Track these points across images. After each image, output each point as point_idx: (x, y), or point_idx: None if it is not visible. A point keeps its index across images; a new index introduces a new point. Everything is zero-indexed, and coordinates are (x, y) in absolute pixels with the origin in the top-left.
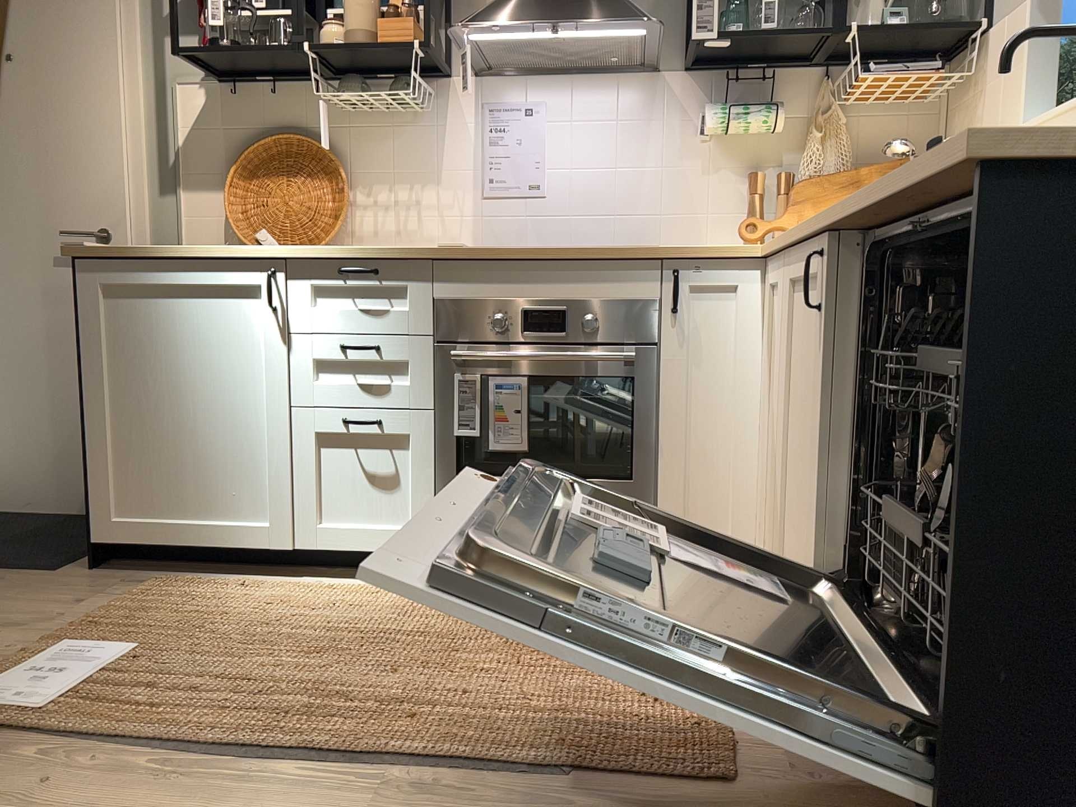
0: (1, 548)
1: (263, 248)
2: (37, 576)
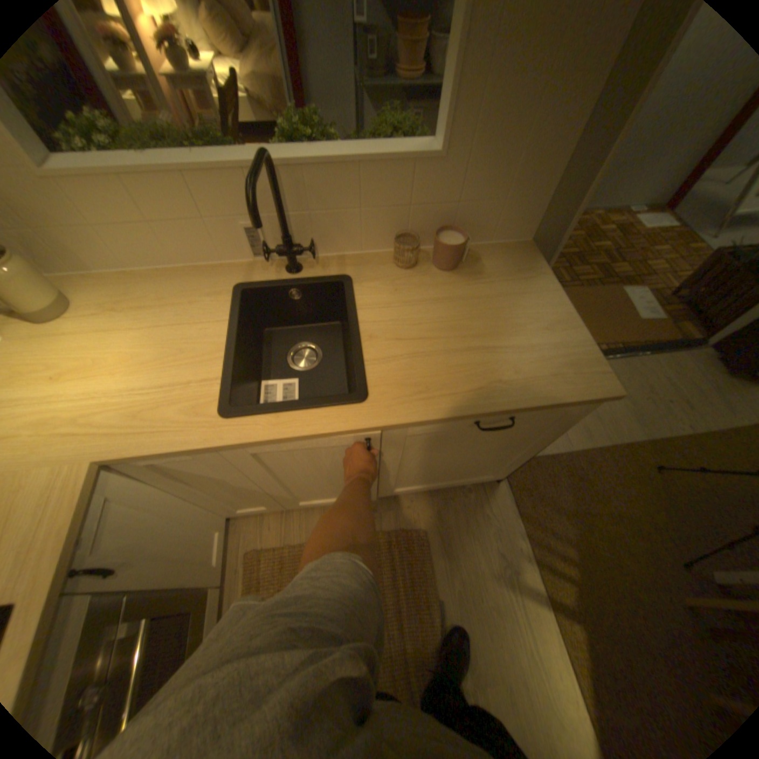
0: None
1: None
2: None
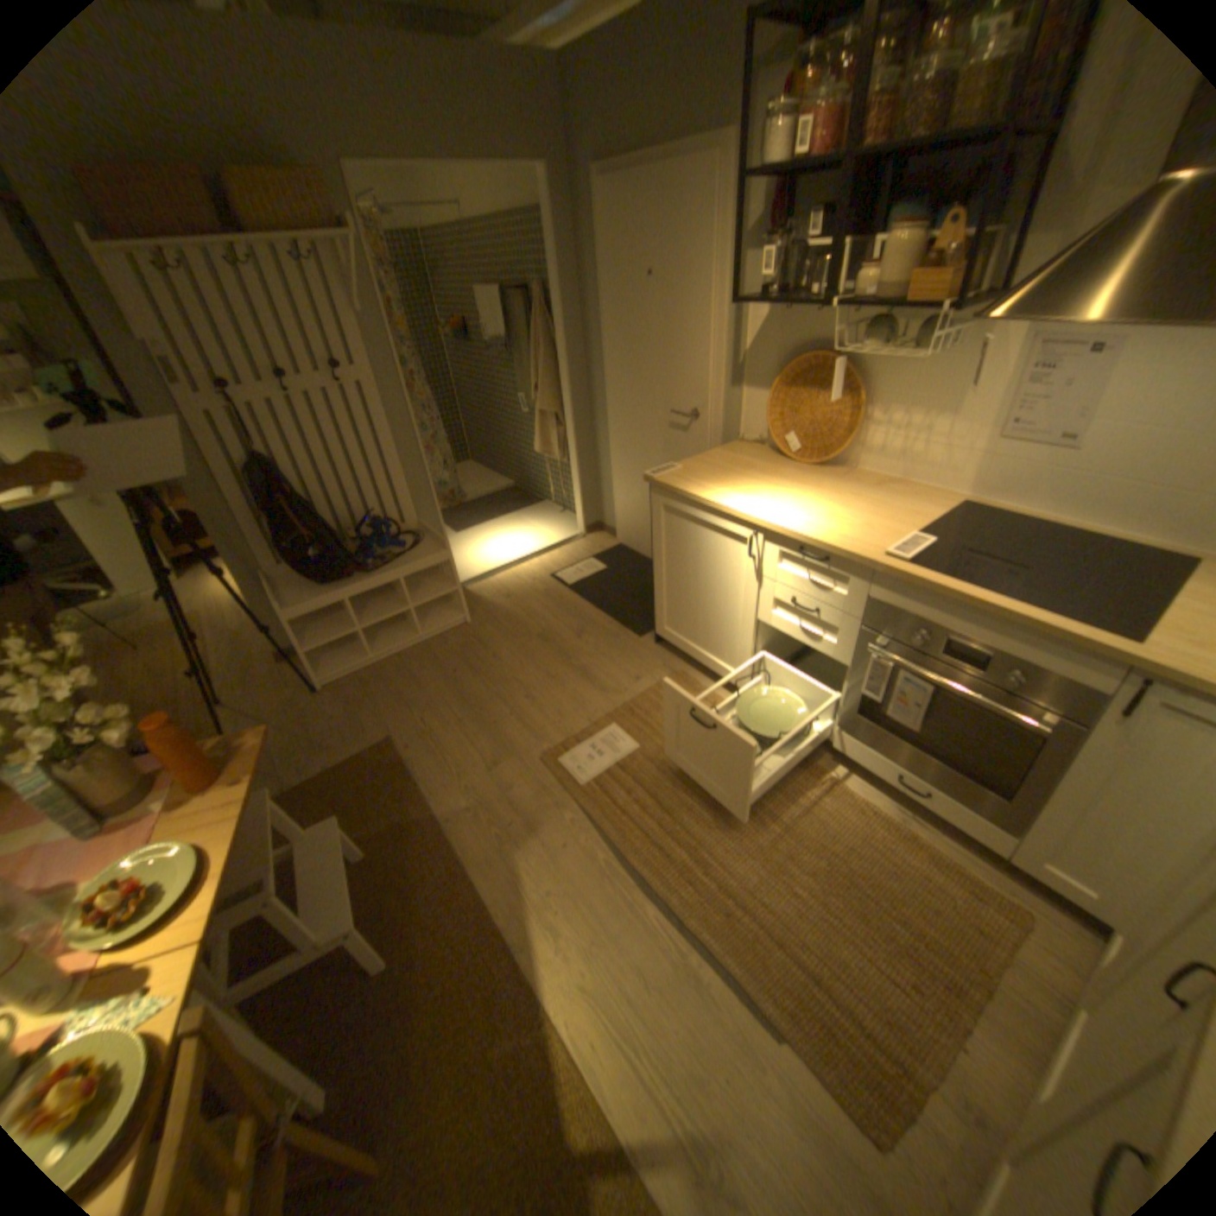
0: (627, 600)
1: (751, 513)
2: (631, 637)
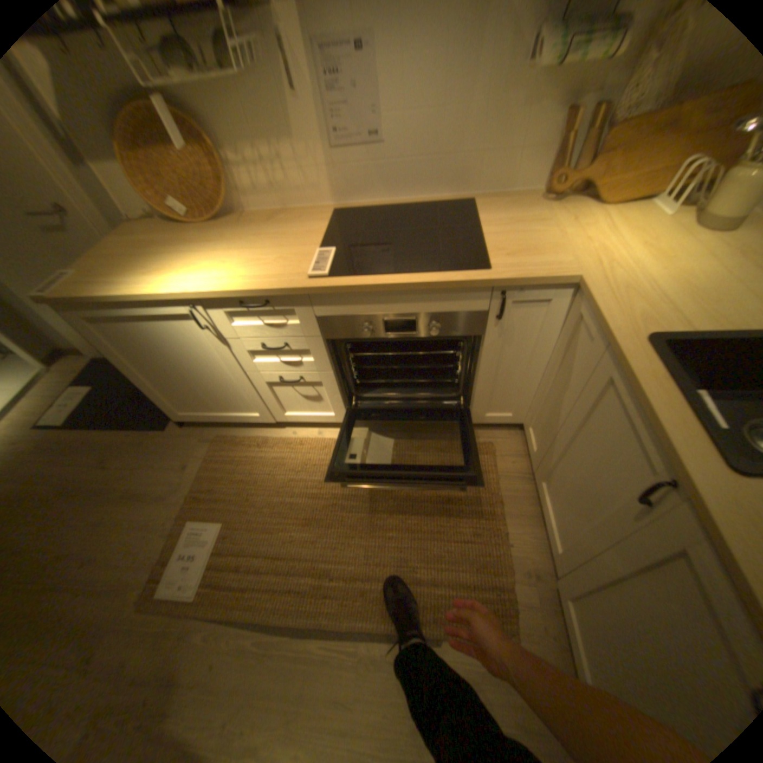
0: (132, 405)
1: (176, 290)
2: (157, 435)
